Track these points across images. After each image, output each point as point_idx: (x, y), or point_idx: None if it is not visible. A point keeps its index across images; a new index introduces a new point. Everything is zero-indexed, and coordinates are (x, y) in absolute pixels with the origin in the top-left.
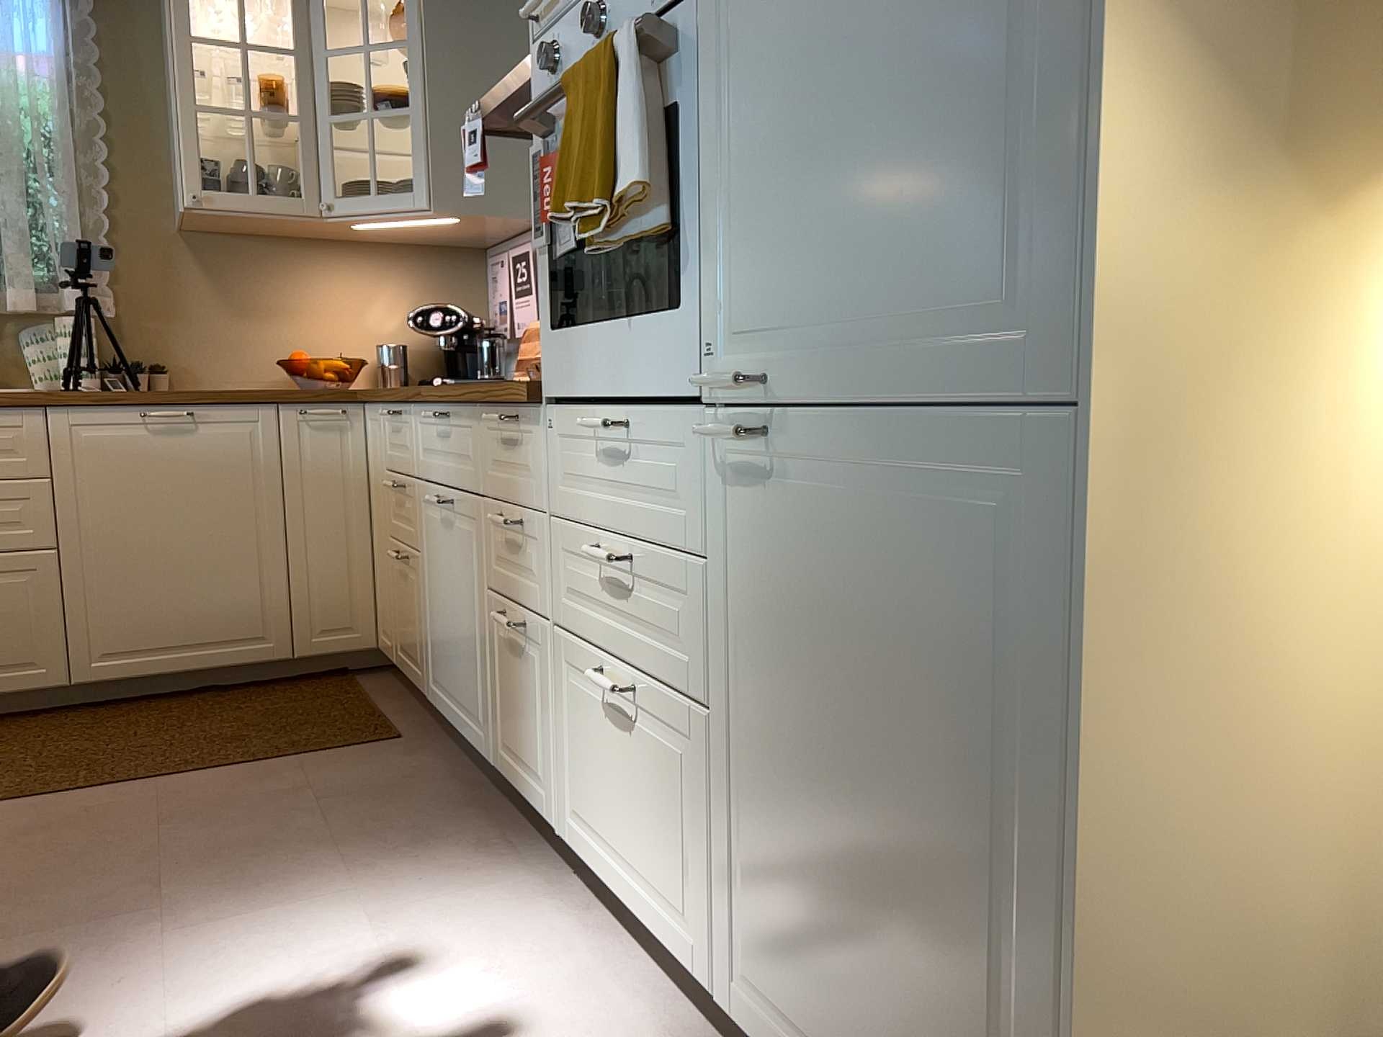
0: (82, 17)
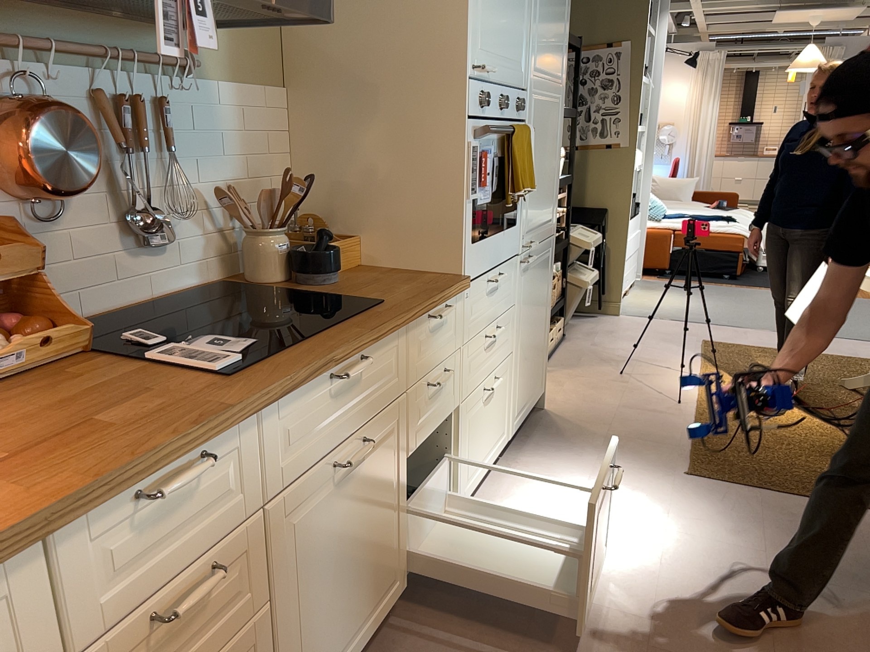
0: None
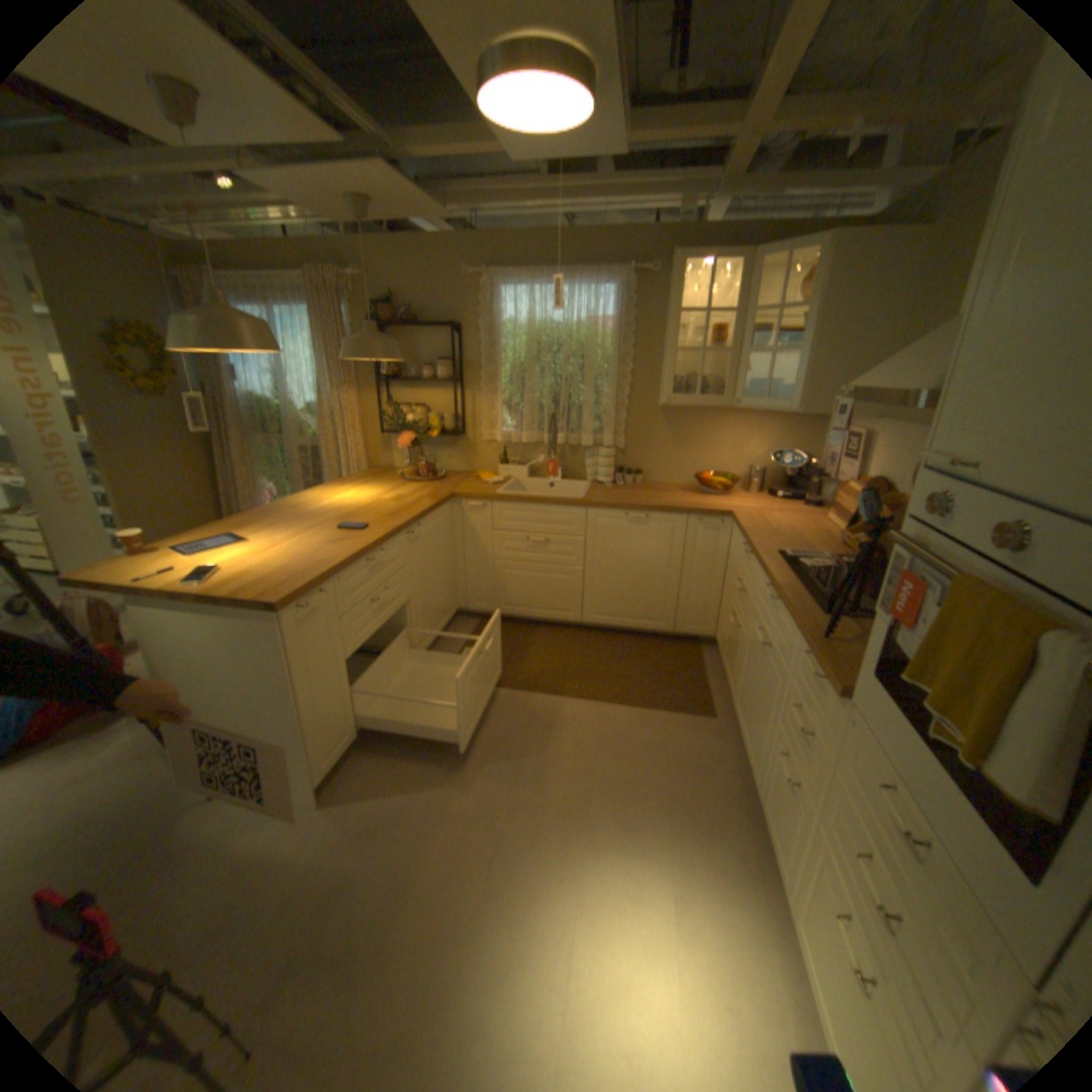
0: (630, 296)
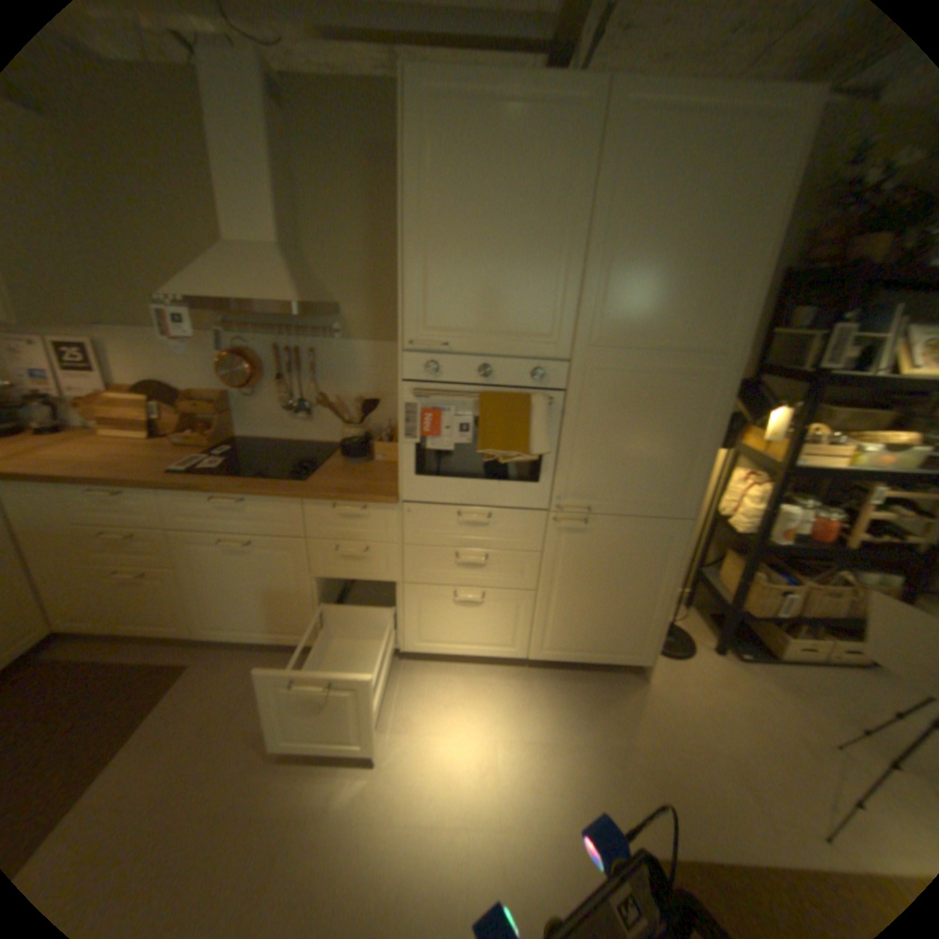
0: None
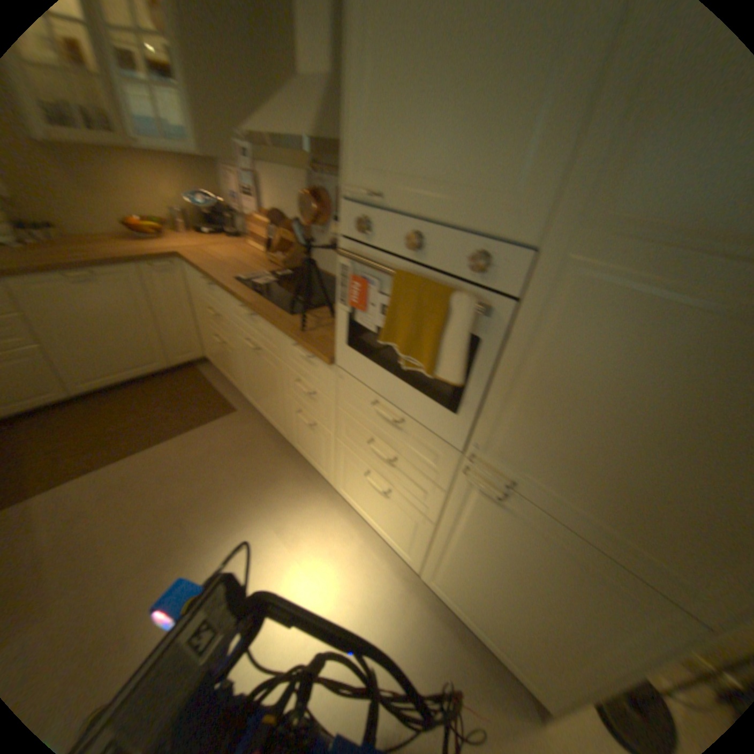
0: None
